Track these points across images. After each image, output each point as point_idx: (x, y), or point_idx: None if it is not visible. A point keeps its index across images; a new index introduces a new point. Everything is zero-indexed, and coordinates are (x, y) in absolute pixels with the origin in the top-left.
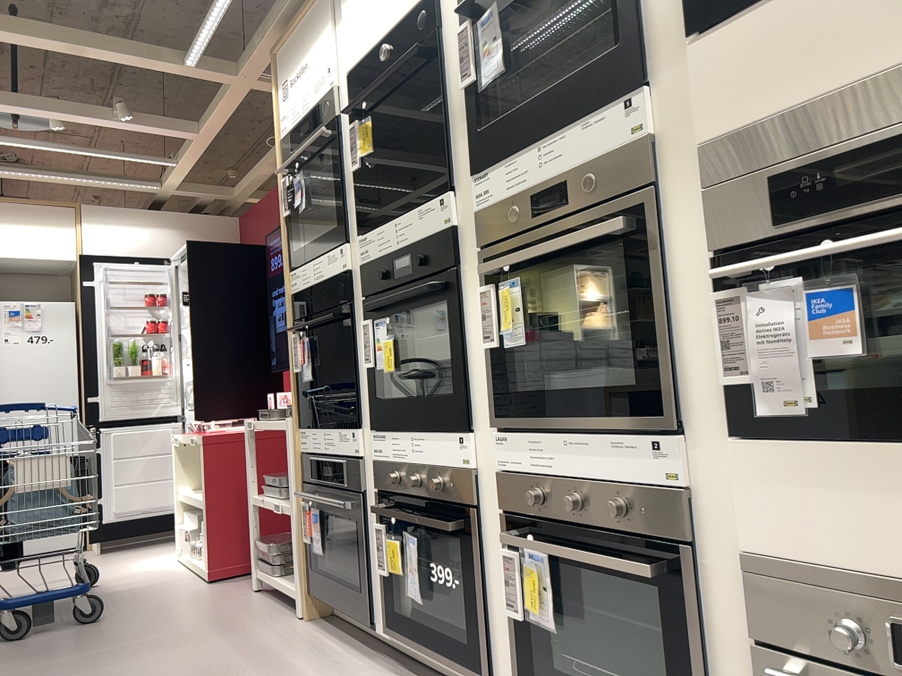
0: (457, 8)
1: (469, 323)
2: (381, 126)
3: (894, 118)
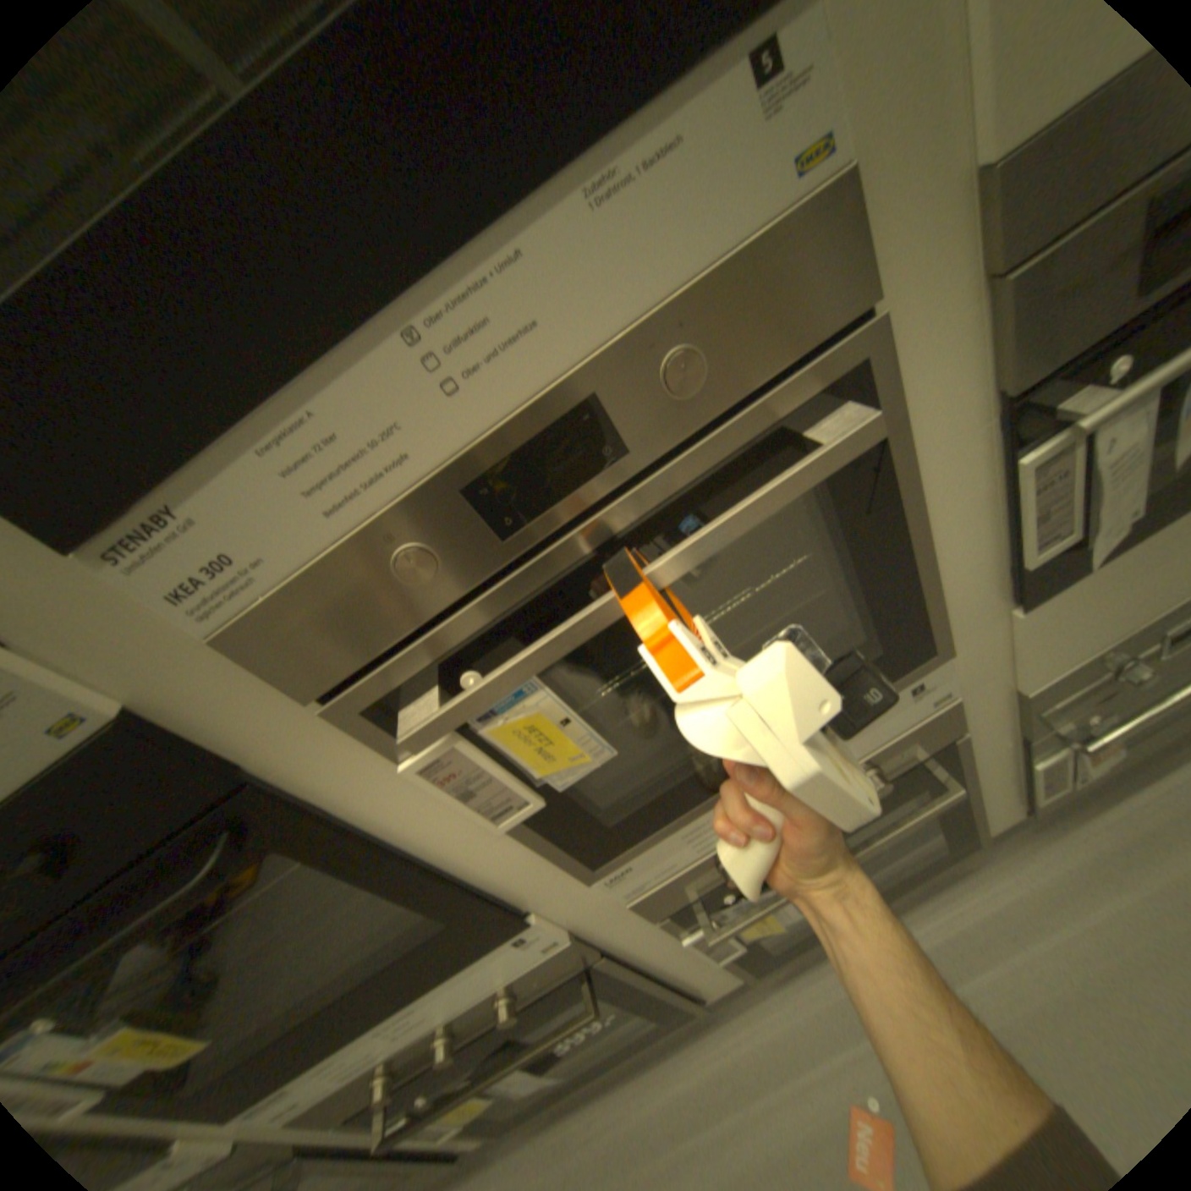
0: None
1: (383, 828)
2: None
3: None
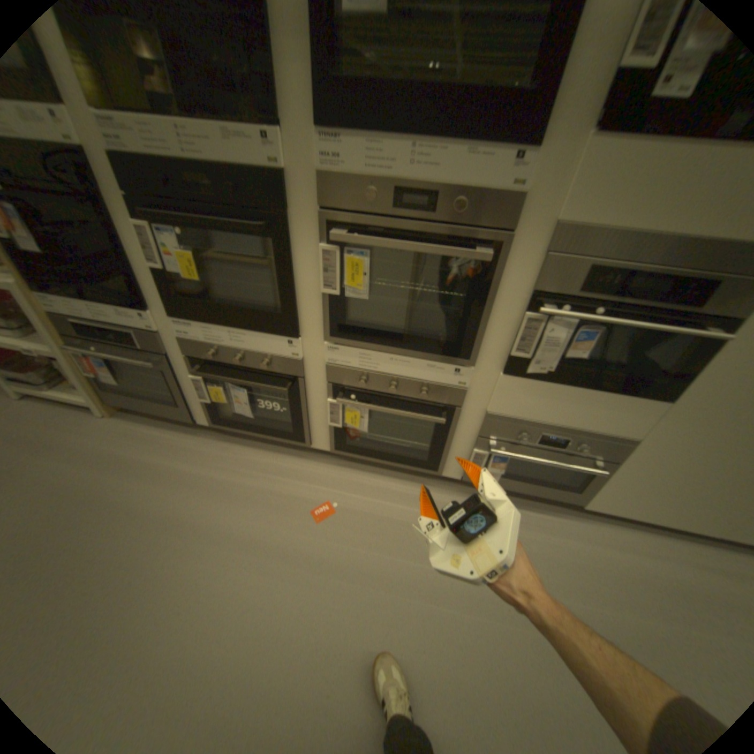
0: None
1: (298, 264)
2: None
3: (669, 263)
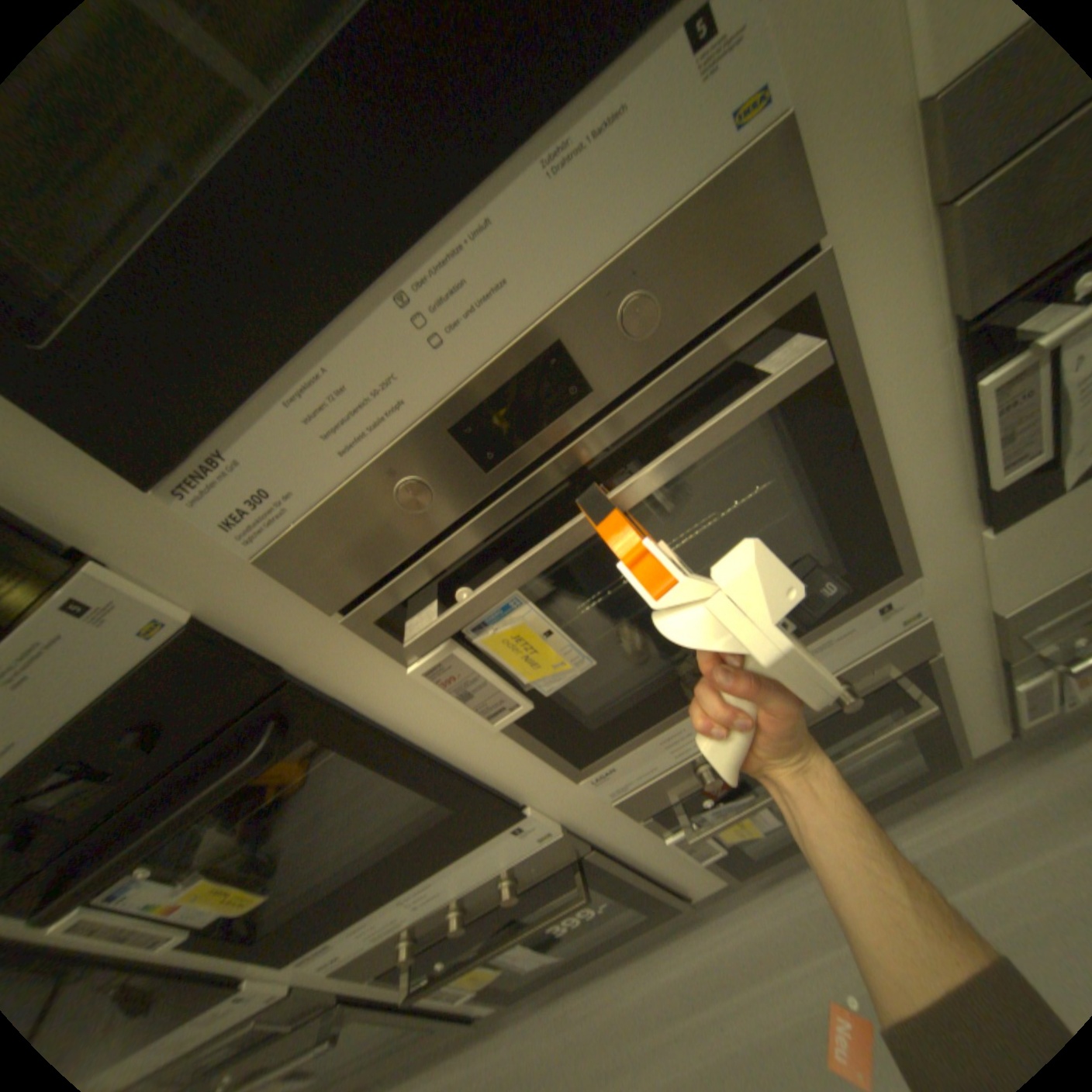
0: None
1: (398, 723)
2: None
3: None
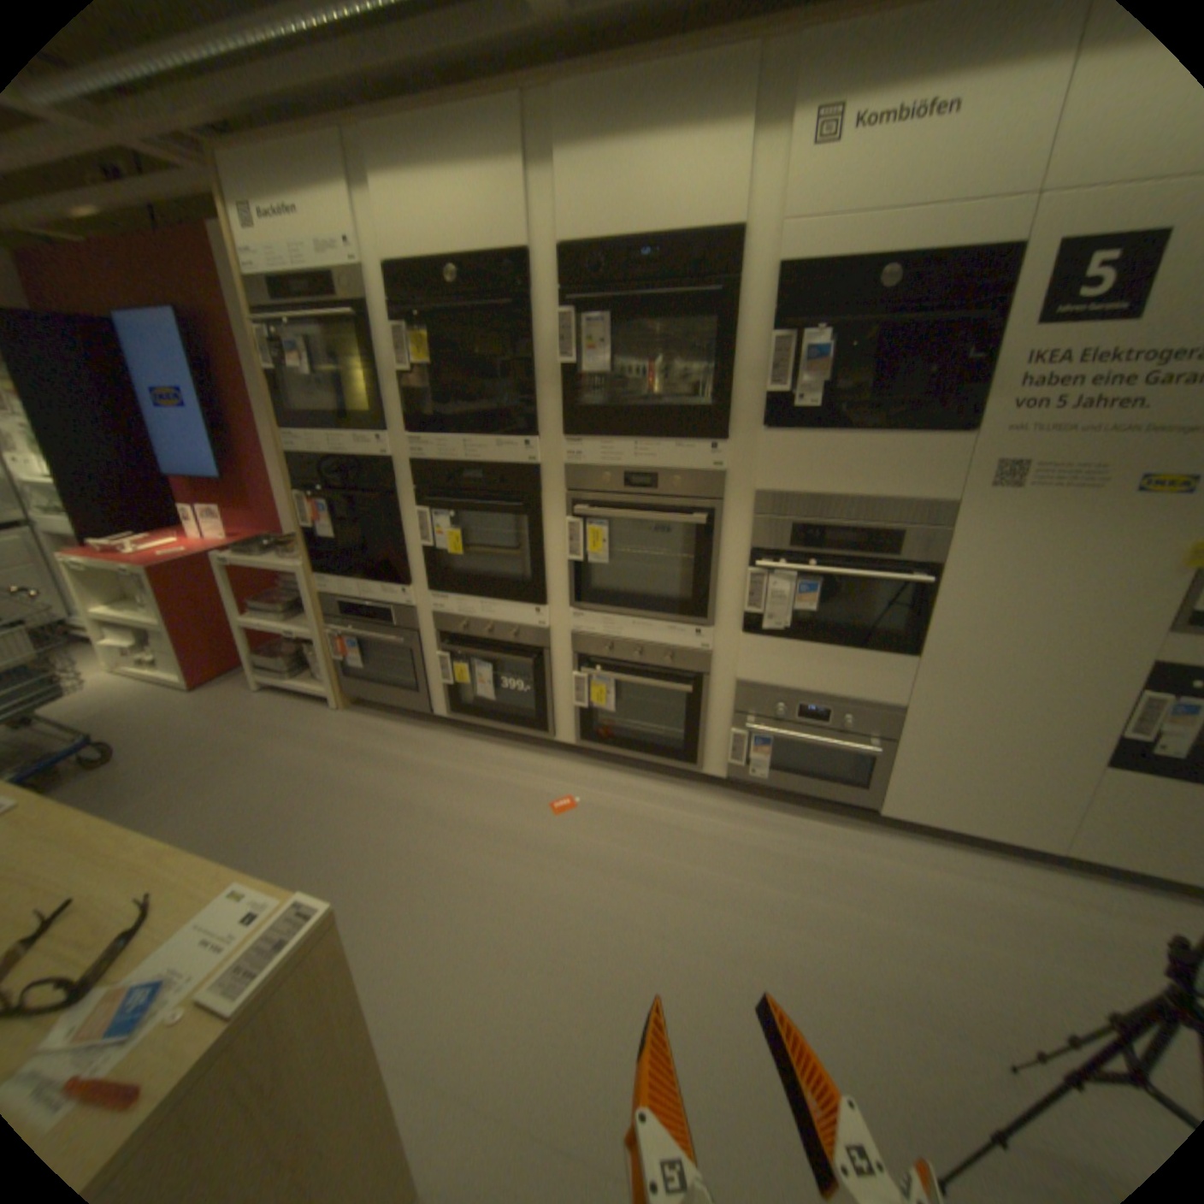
0: (569, 300)
1: (547, 538)
2: (431, 335)
3: (855, 520)
